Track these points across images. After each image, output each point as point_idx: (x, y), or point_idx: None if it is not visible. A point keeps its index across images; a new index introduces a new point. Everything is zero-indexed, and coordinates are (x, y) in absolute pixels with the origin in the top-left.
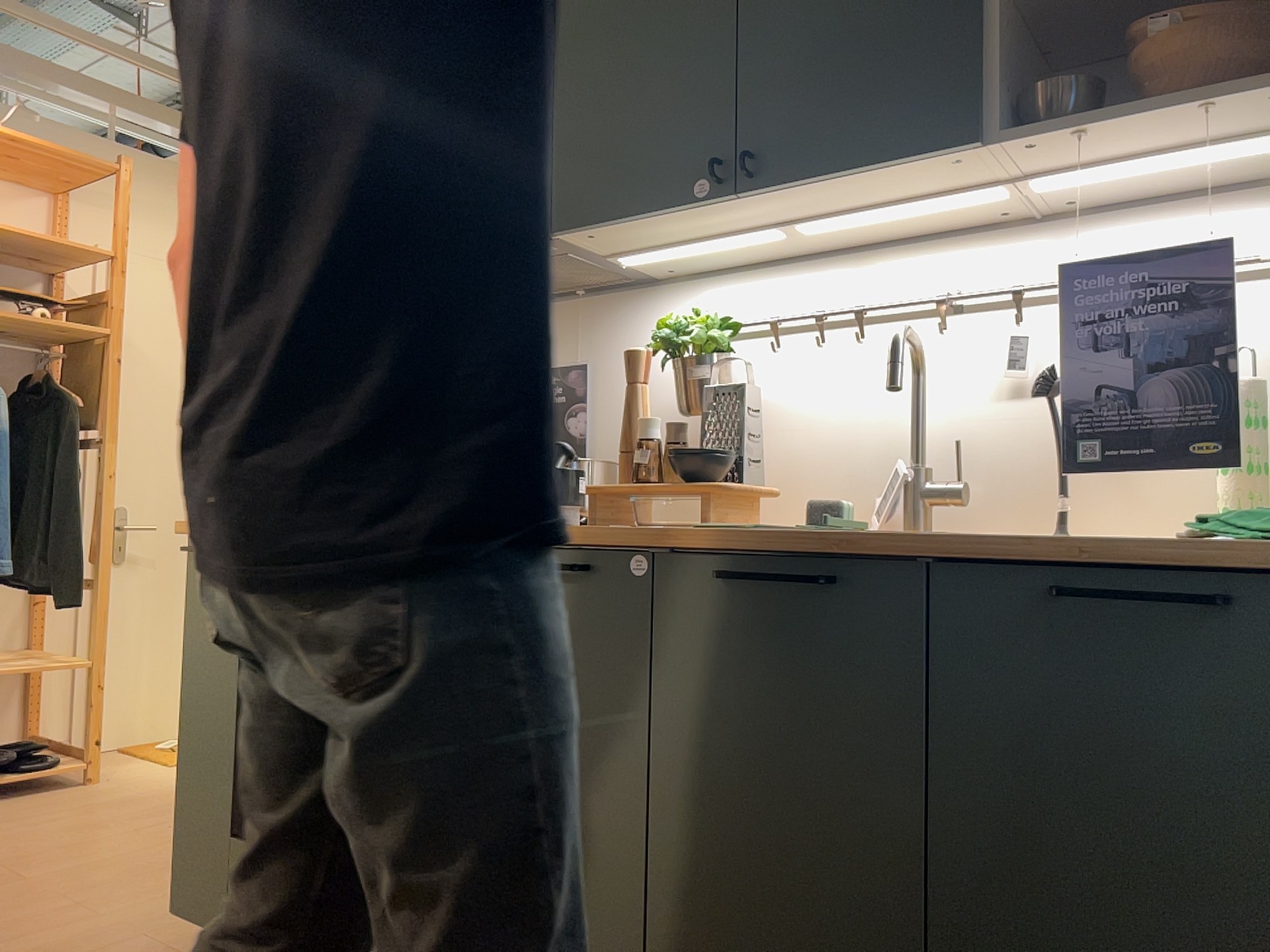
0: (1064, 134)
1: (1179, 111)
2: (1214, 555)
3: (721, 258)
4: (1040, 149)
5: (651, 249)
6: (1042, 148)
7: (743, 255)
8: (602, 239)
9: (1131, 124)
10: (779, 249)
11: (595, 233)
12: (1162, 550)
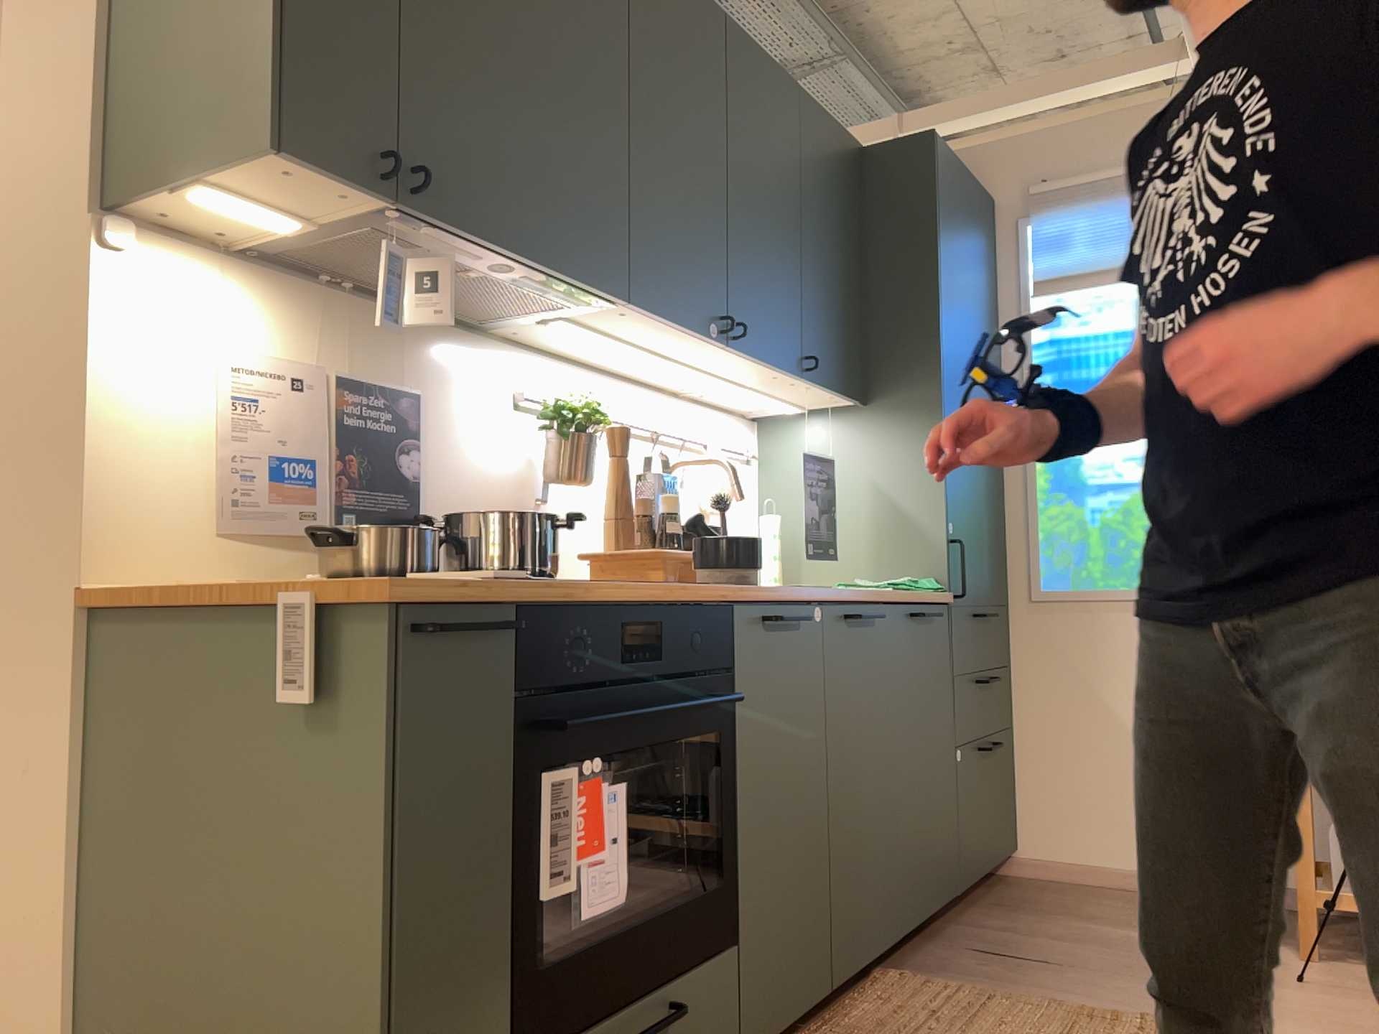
0: (812, 384)
1: (832, 393)
2: (928, 597)
3: (556, 341)
4: (793, 383)
5: (594, 329)
6: (794, 383)
7: (569, 345)
8: (614, 314)
9: (818, 390)
10: (593, 353)
11: (631, 312)
12: (920, 596)
